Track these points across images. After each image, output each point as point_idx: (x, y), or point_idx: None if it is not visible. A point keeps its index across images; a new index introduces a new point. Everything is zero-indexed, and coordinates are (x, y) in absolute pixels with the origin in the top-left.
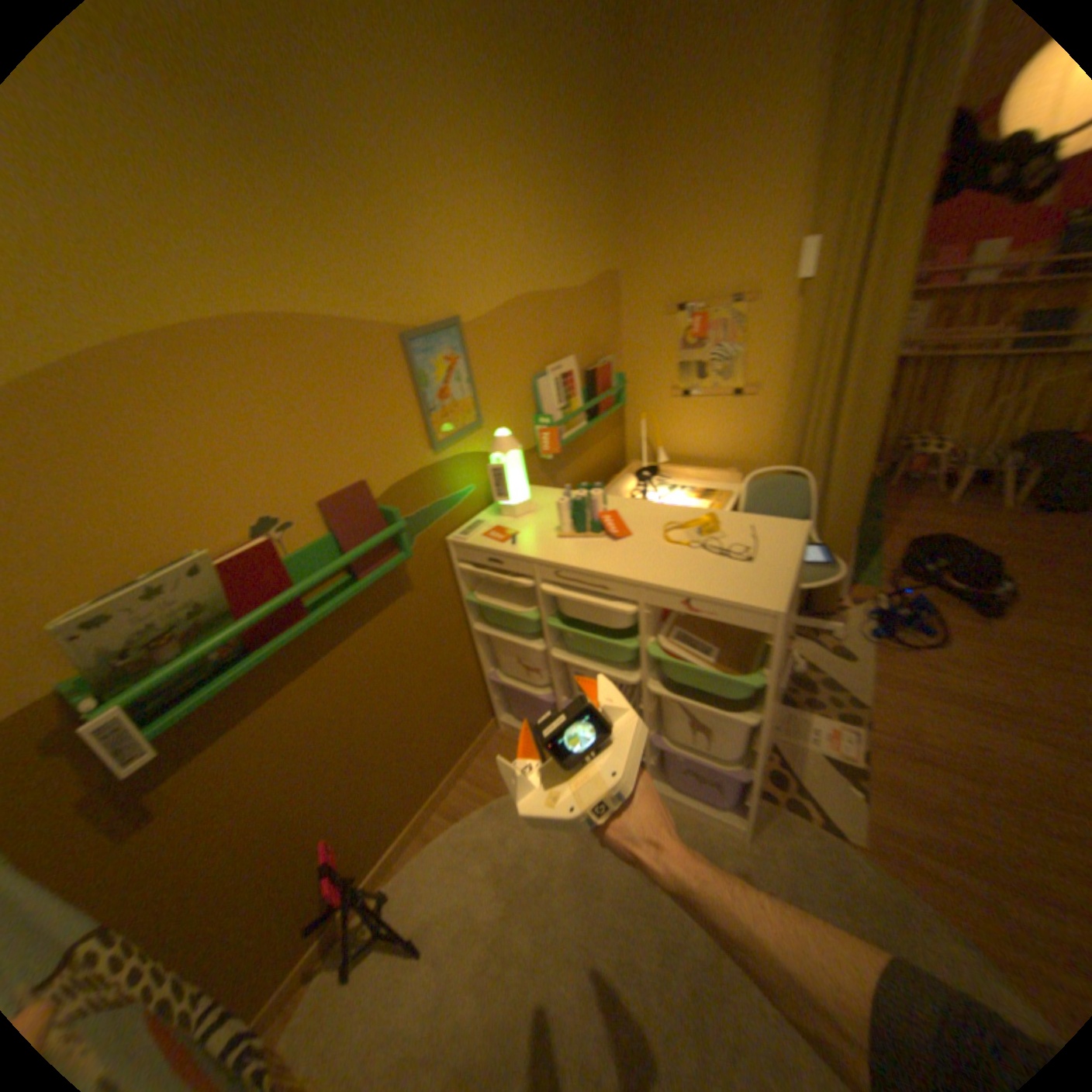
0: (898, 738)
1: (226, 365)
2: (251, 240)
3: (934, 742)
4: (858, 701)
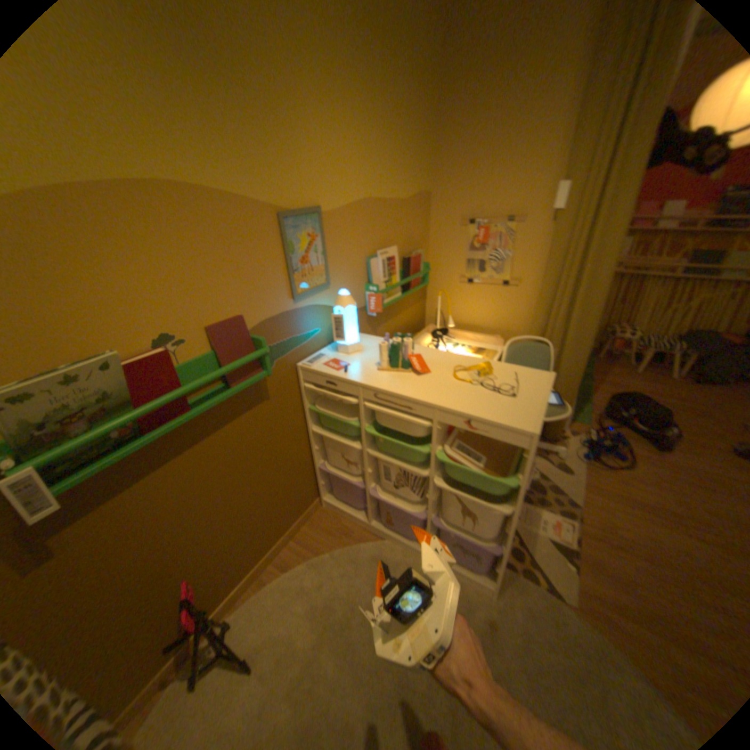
0: (600, 531)
1: (145, 217)
2: (174, 127)
3: (624, 535)
4: (573, 503)
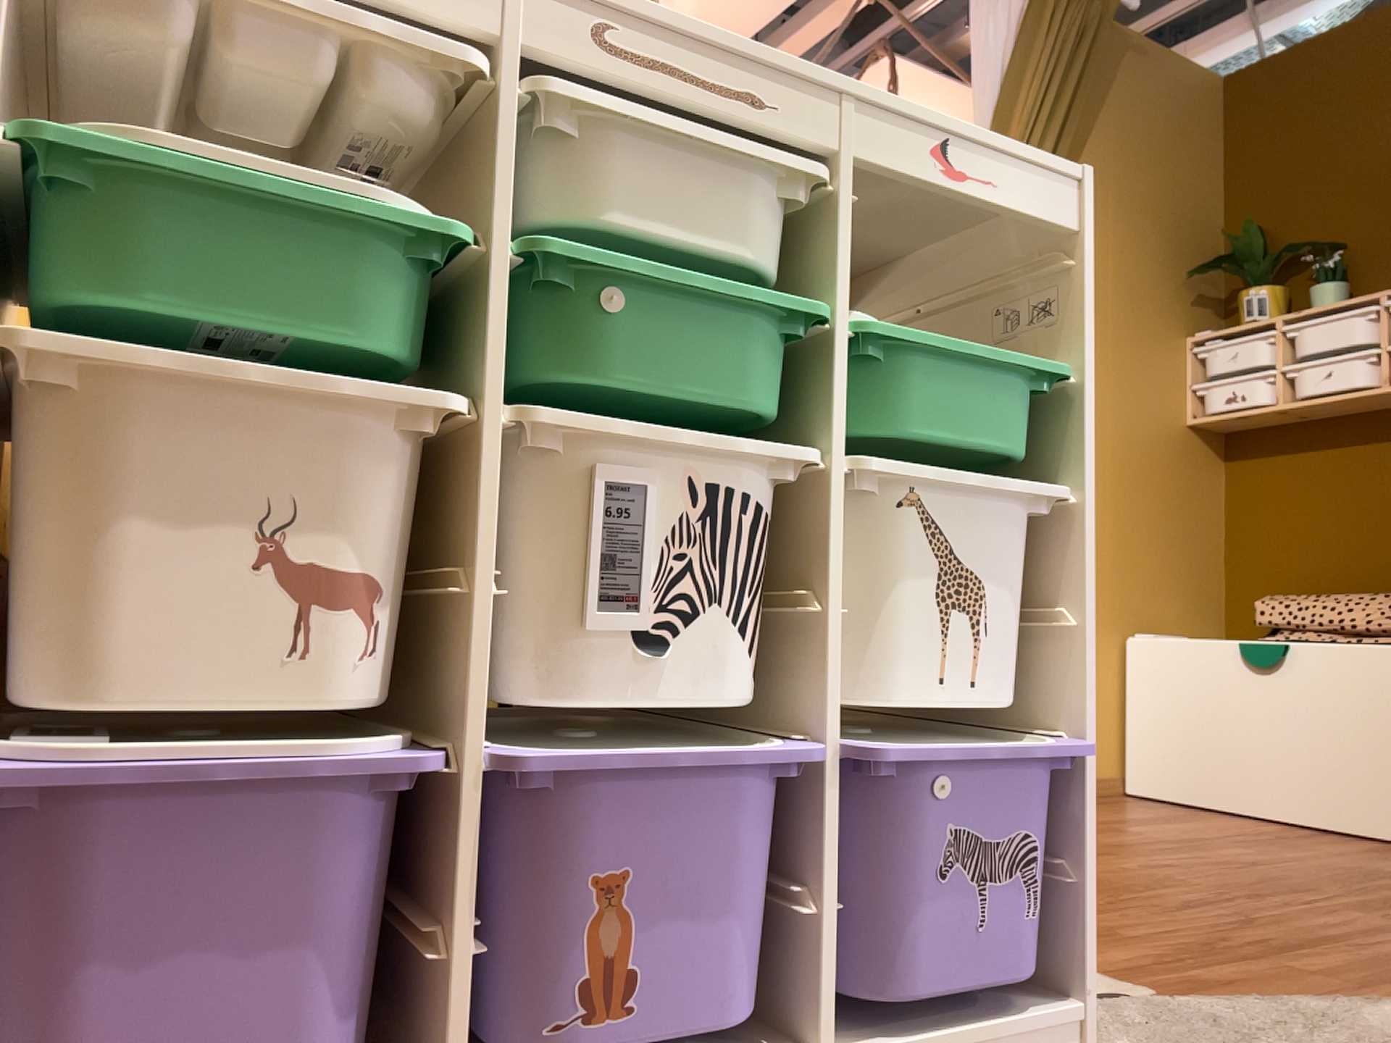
0: None
1: None
2: None
3: None
4: None
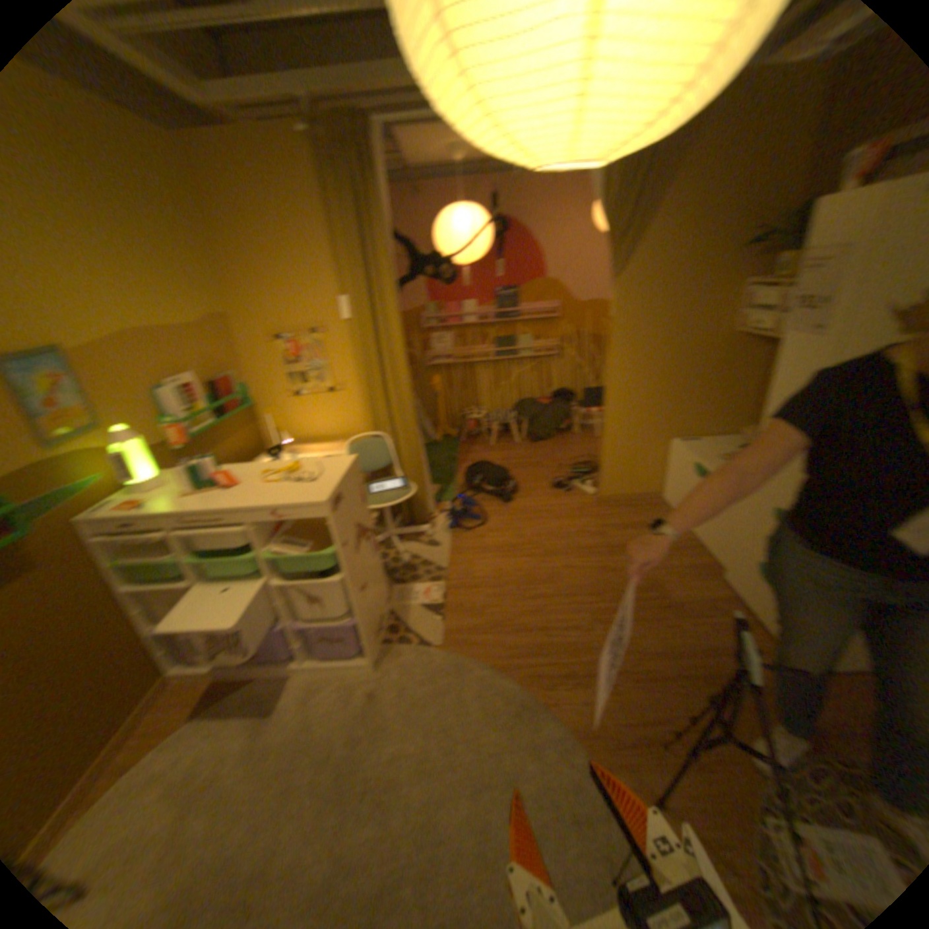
0: (461, 580)
1: None
2: None
3: (478, 575)
4: (440, 567)
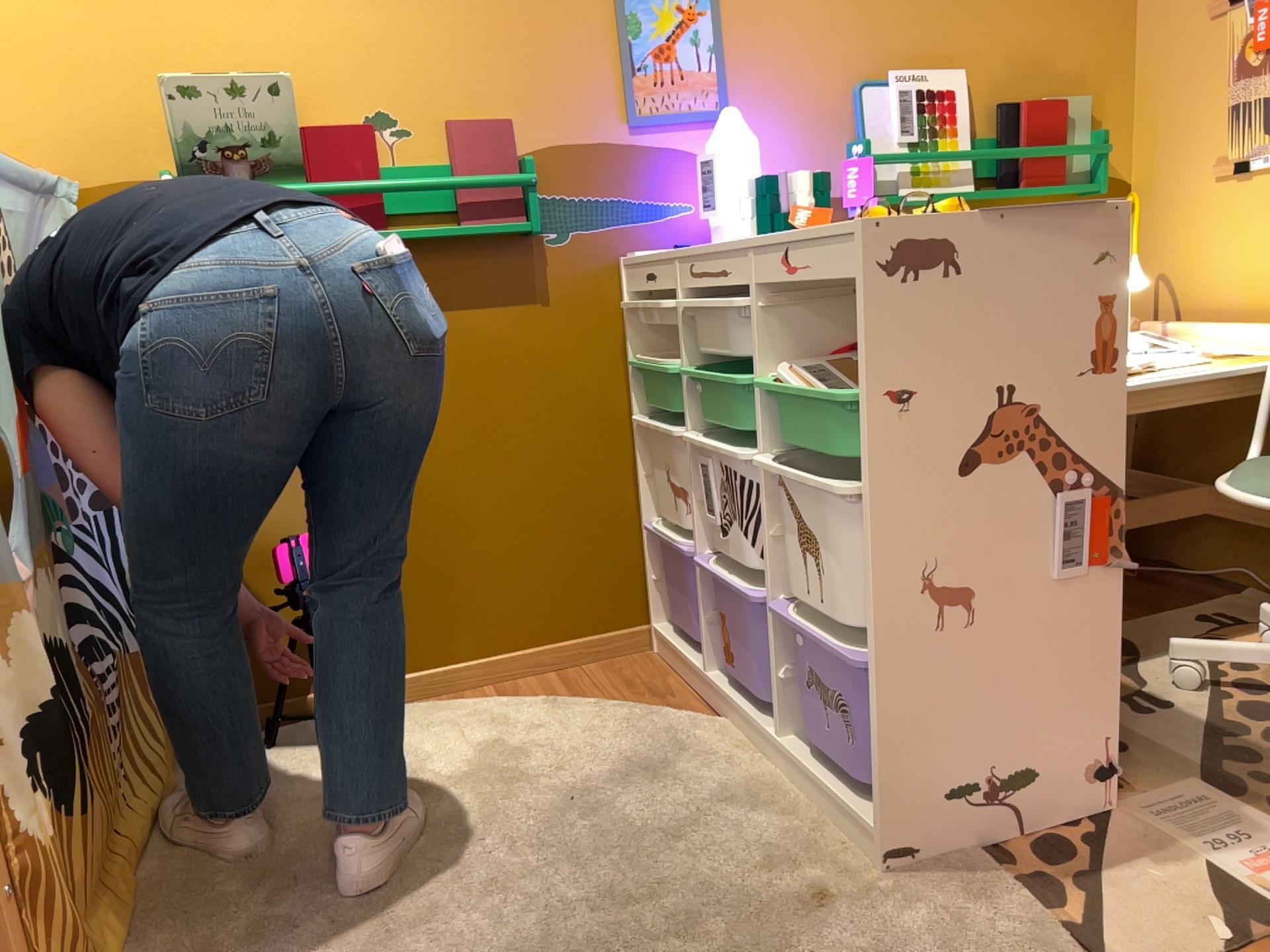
0: None
1: None
2: None
3: None
4: None
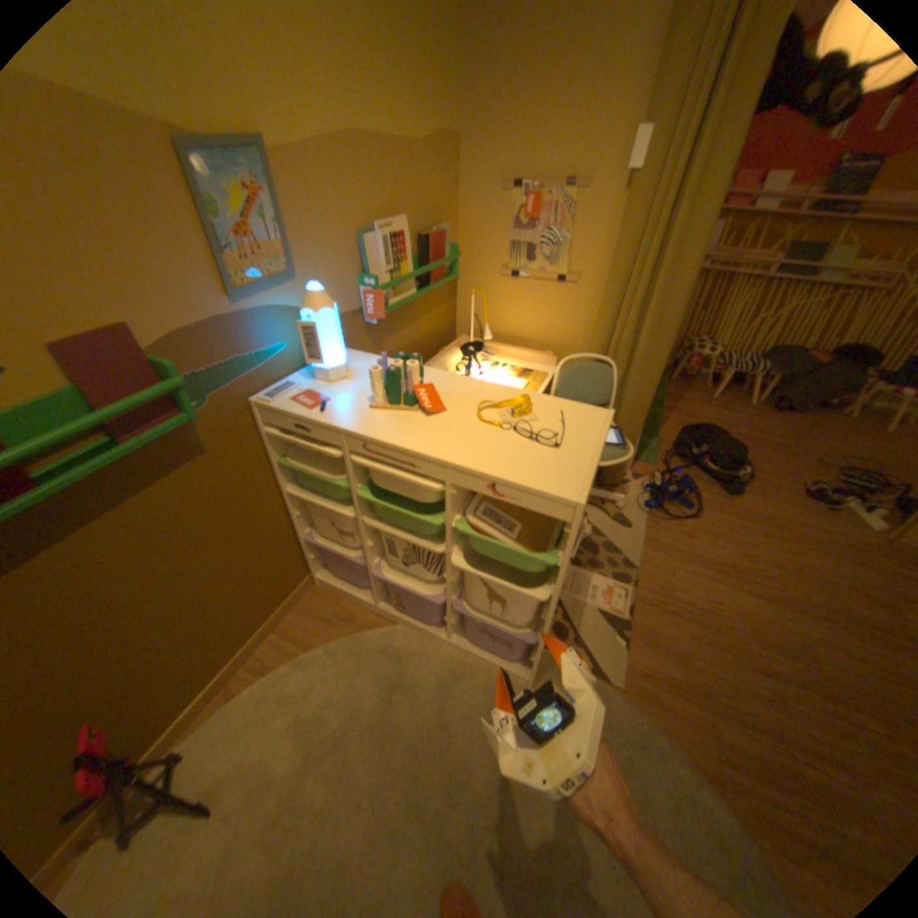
0: (656, 594)
1: None
2: None
3: (682, 597)
4: (628, 562)
